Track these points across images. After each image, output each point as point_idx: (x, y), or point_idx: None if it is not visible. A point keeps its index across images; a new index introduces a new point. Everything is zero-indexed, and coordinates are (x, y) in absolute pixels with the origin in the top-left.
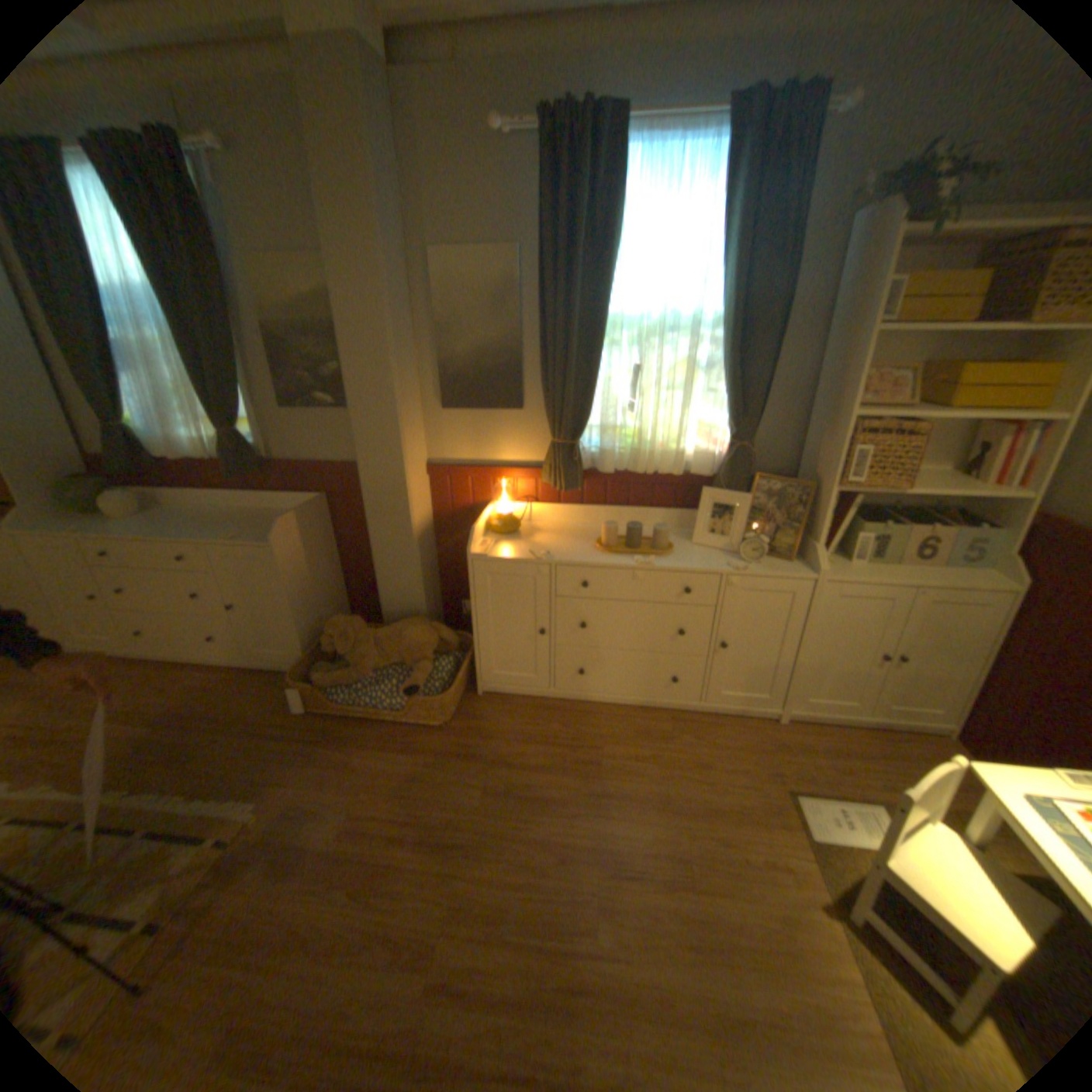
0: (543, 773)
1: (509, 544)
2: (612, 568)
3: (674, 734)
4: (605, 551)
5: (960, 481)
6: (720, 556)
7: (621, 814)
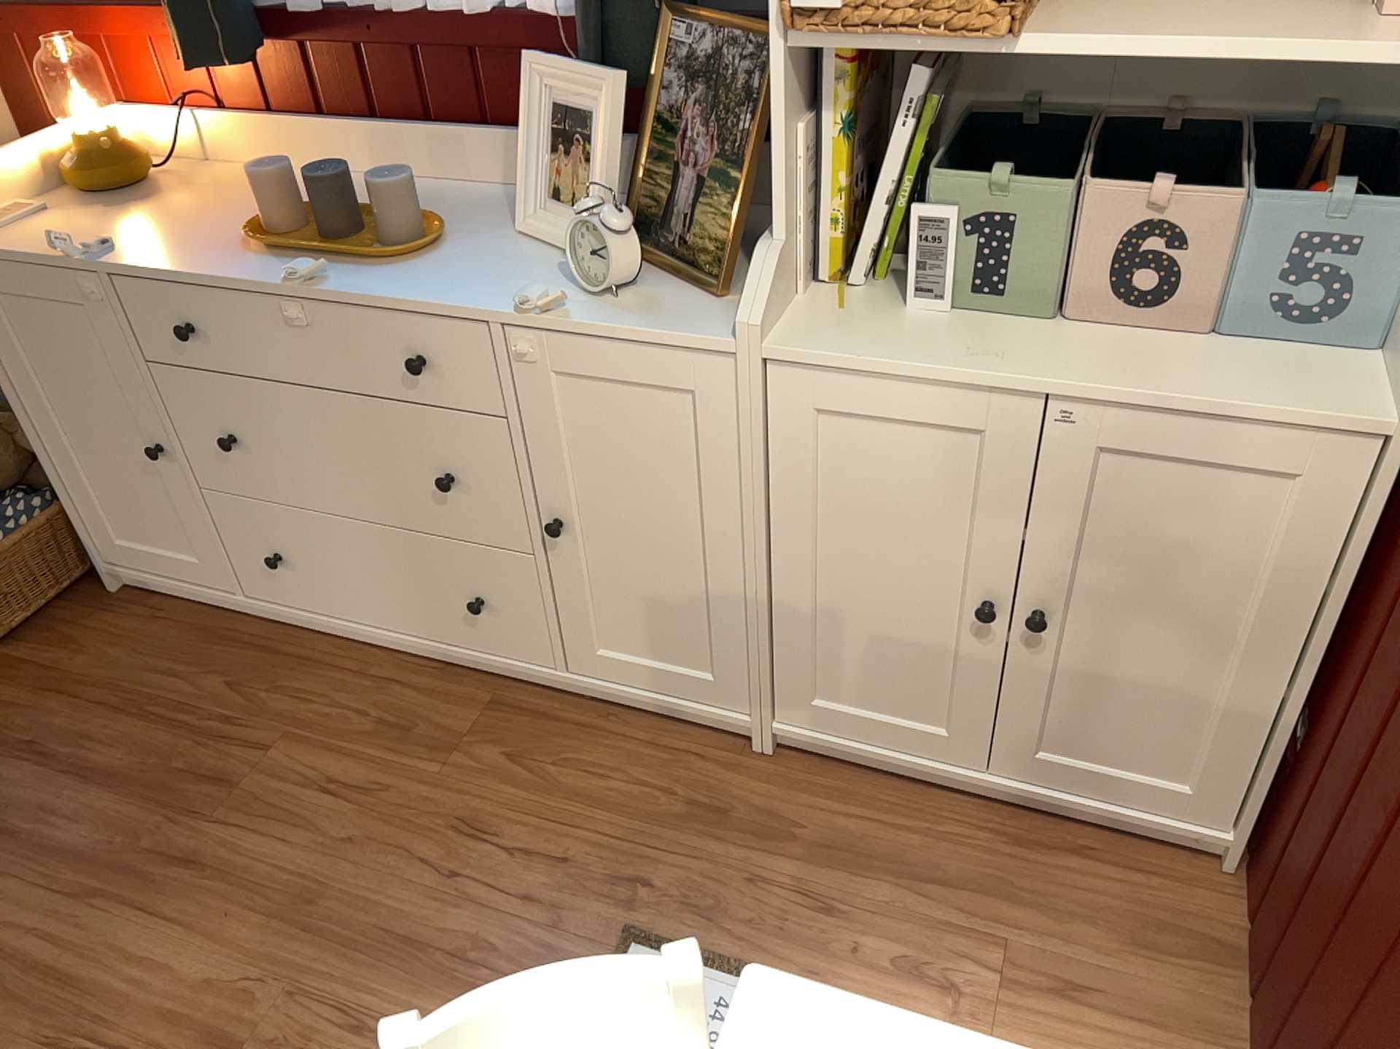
0: (105, 783)
1: (75, 216)
2: (237, 288)
3: (471, 737)
4: (248, 239)
5: (1325, 2)
6: (550, 267)
7: (192, 905)
